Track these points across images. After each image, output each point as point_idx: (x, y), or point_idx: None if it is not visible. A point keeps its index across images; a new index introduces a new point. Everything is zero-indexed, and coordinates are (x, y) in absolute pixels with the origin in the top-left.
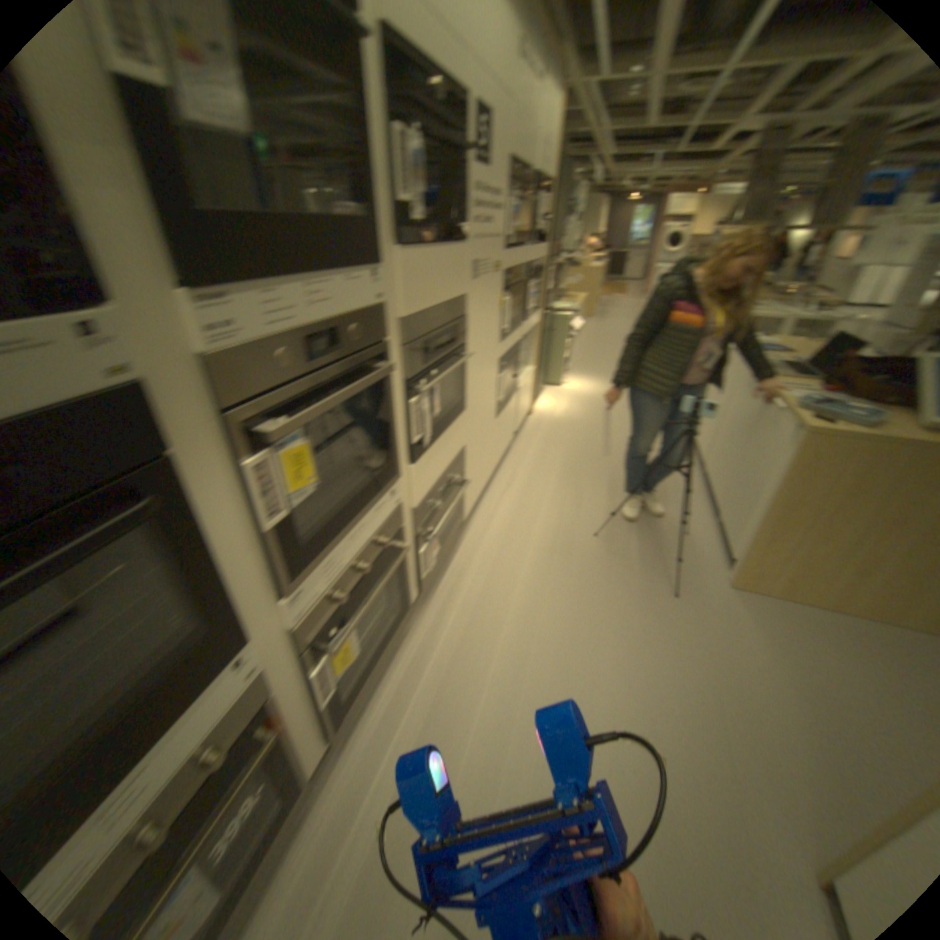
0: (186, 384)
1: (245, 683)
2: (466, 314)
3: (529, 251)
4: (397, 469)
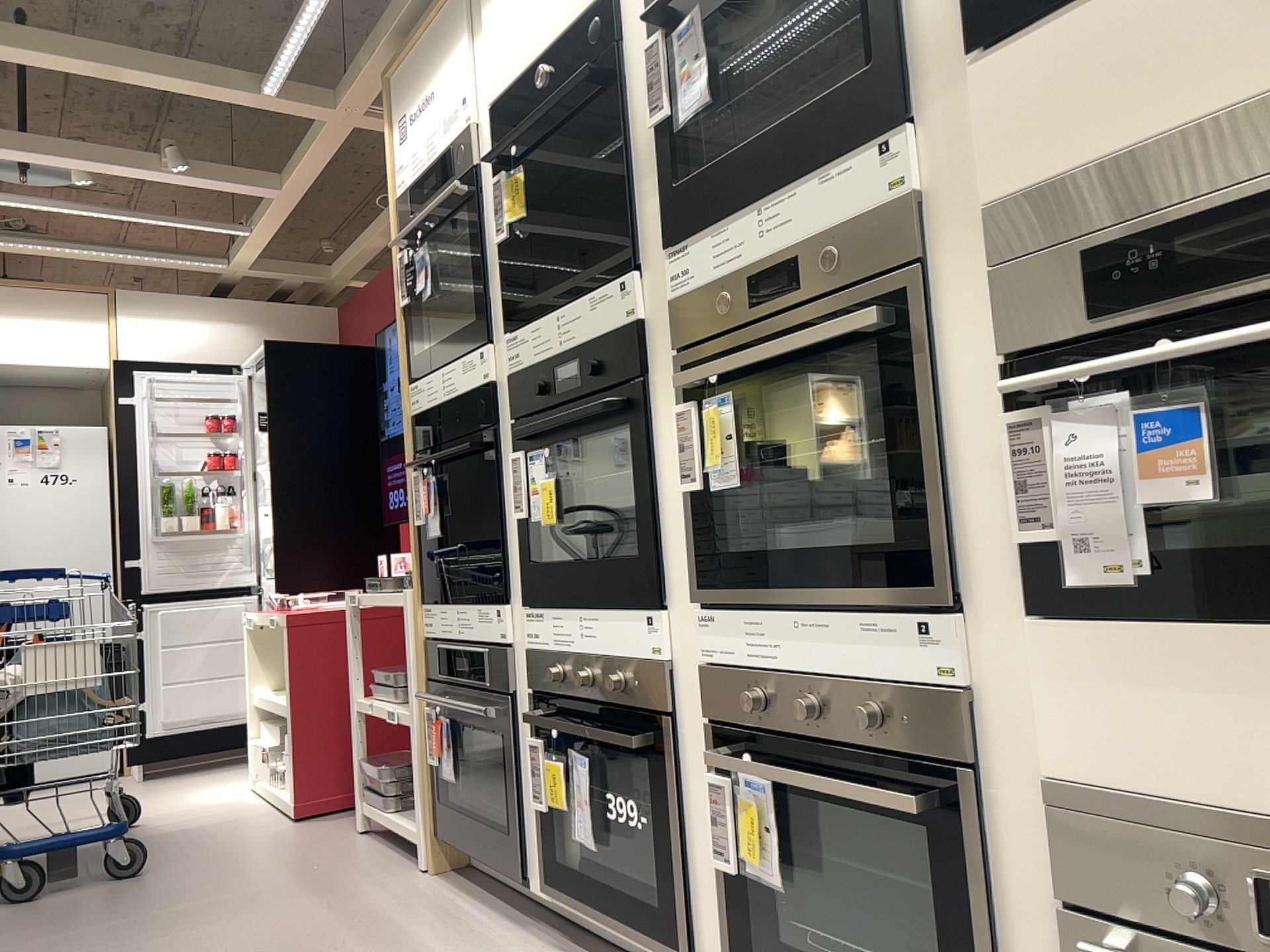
0: (662, 327)
1: (650, 657)
2: None
3: None
4: (941, 575)
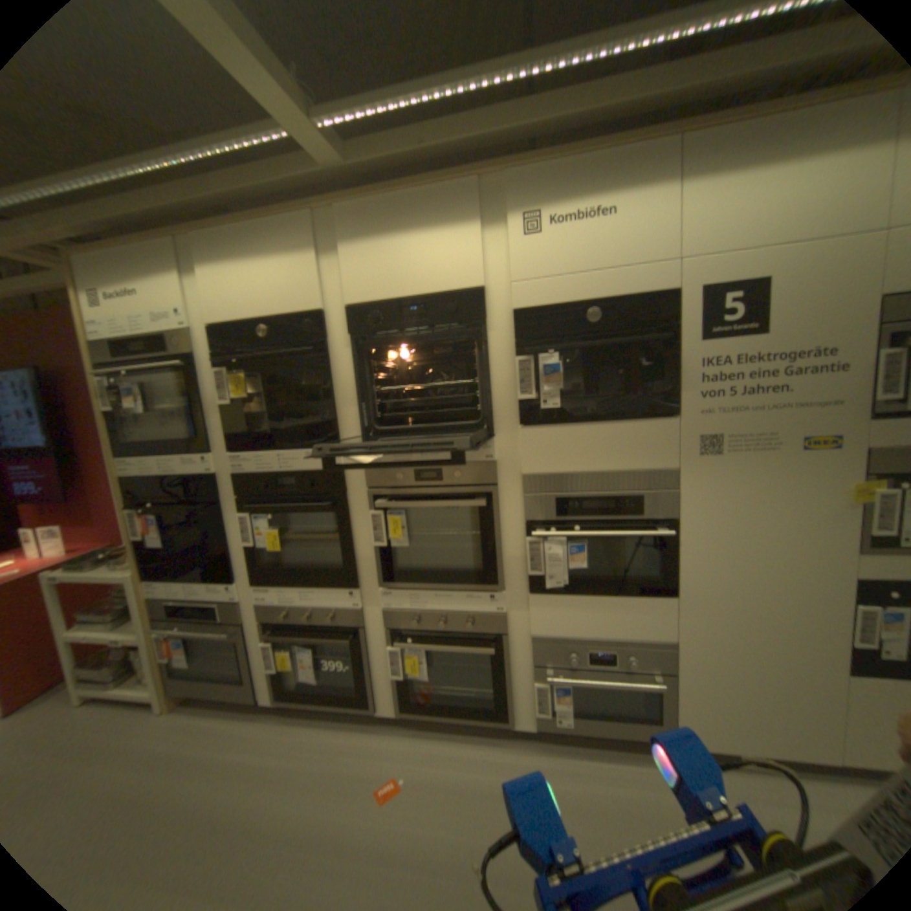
0: (356, 477)
1: (350, 609)
2: (679, 490)
3: None
4: (498, 583)
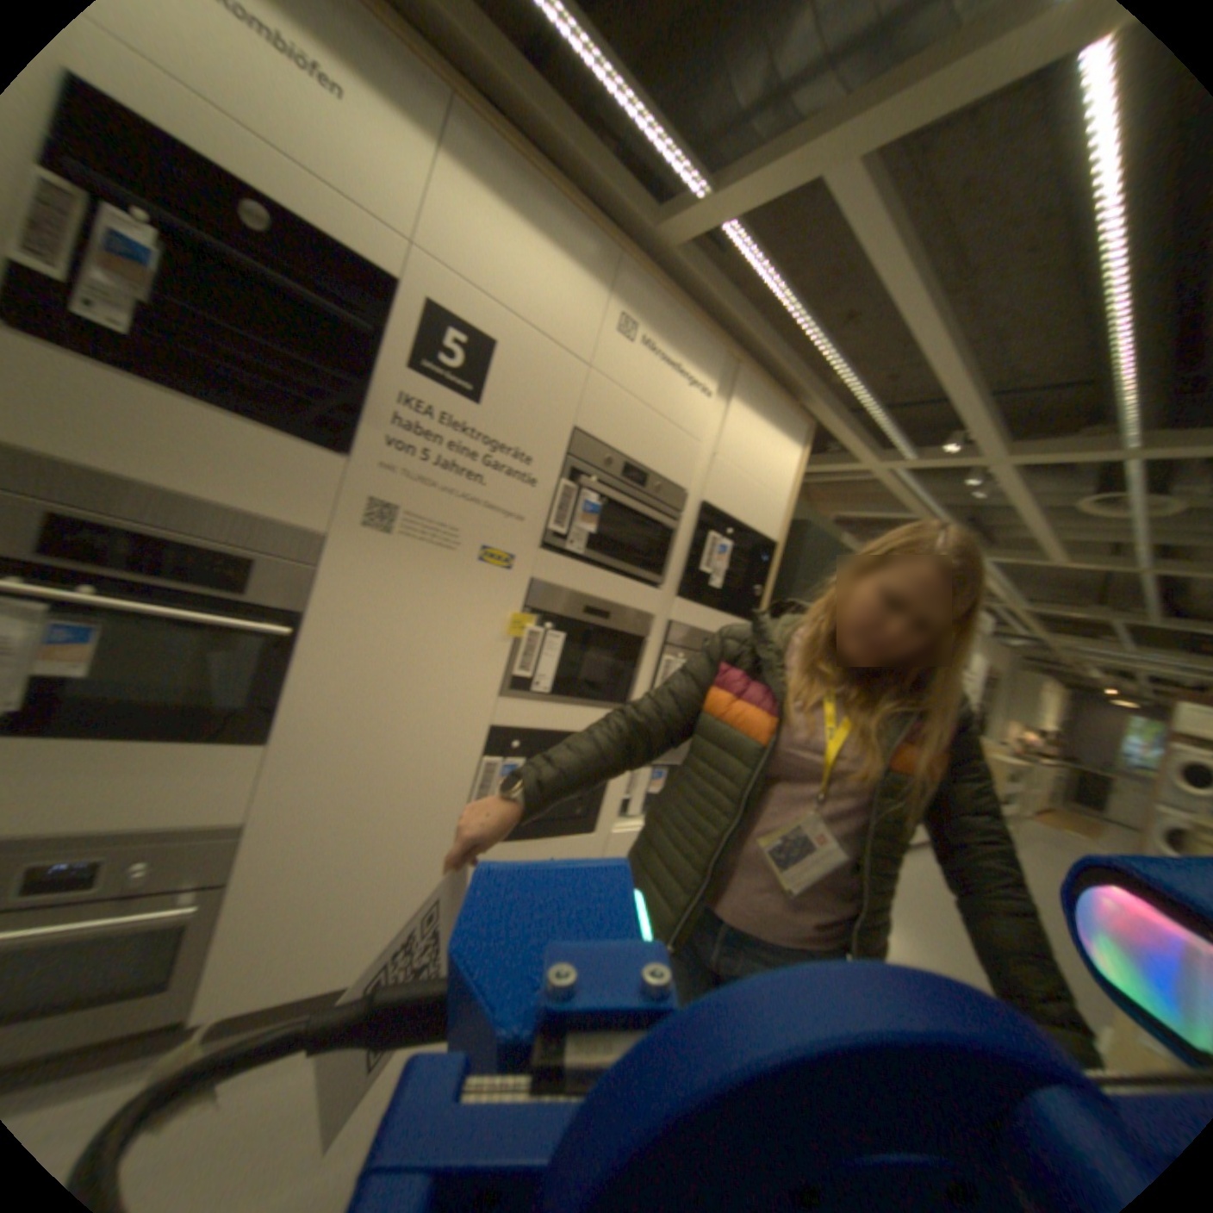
0: None
1: None
2: (315, 569)
3: (664, 600)
4: None
